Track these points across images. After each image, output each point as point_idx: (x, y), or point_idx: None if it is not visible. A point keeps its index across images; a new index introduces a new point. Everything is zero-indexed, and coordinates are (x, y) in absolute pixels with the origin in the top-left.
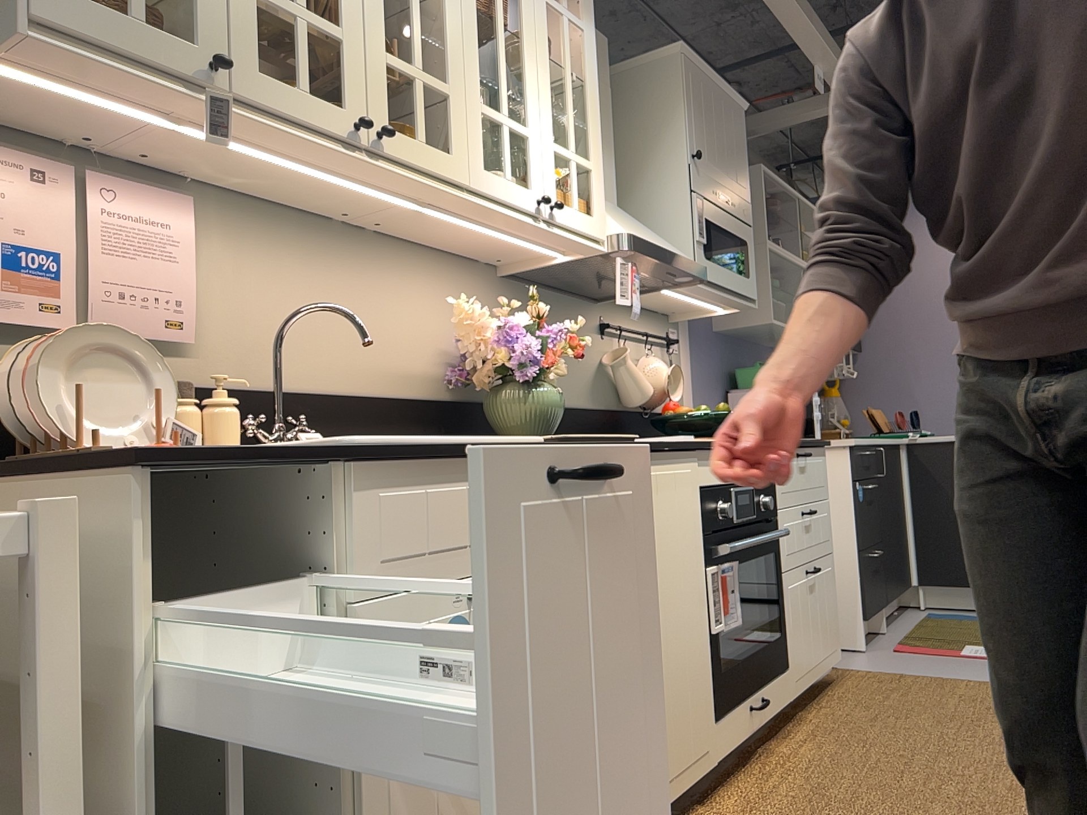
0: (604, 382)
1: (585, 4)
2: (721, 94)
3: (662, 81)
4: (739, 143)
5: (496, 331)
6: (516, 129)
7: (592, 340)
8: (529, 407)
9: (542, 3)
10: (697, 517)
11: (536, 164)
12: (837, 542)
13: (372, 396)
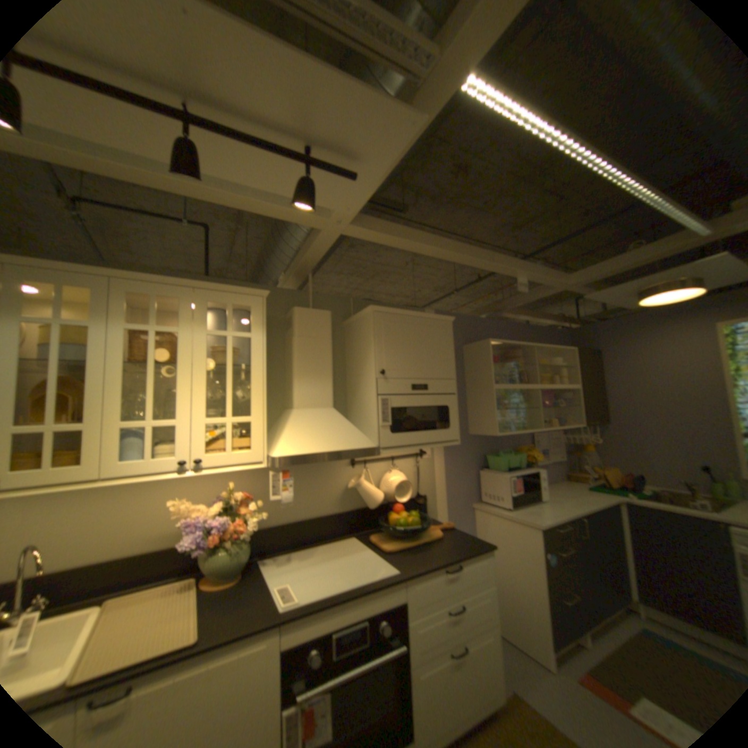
0: (351, 495)
1: (255, 321)
2: (421, 321)
3: (367, 327)
4: (440, 345)
5: (182, 529)
6: (163, 426)
7: (340, 473)
8: (208, 568)
9: (203, 338)
10: (272, 679)
11: (183, 440)
12: (536, 591)
13: (130, 558)
